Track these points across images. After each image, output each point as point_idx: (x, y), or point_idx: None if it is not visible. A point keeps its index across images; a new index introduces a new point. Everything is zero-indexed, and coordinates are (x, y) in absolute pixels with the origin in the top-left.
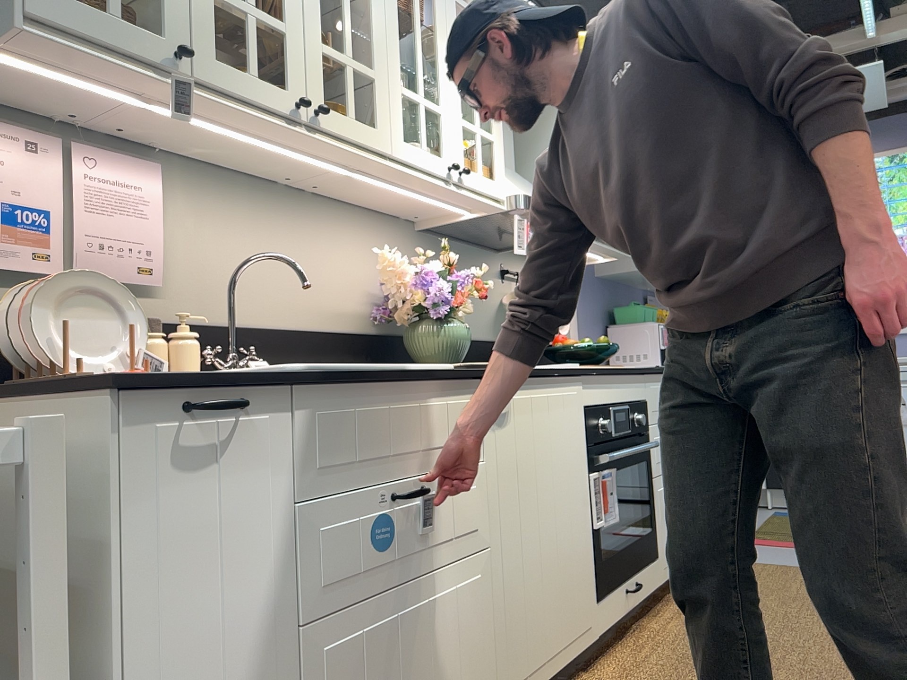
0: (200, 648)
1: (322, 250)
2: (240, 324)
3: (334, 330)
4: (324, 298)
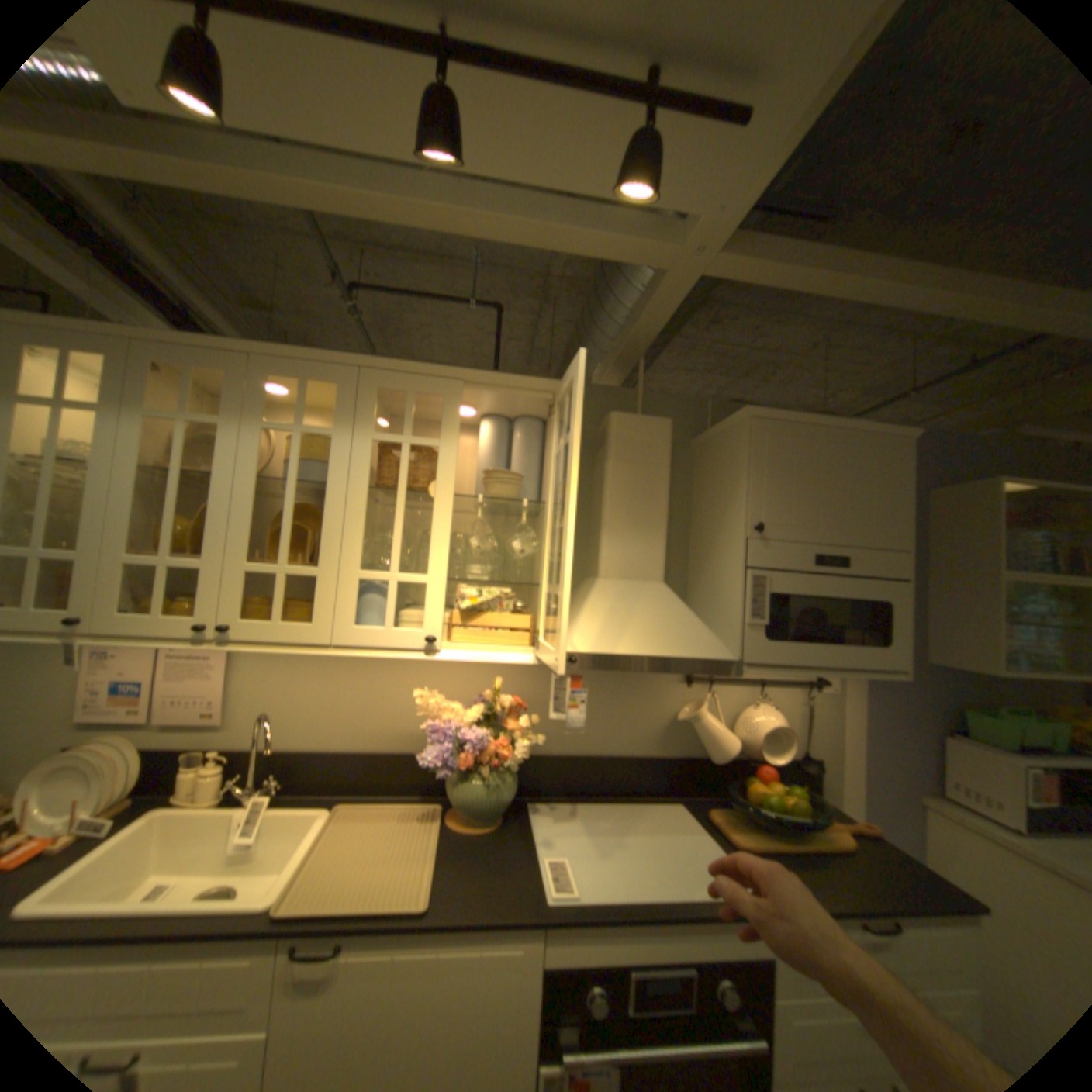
0: None
1: (395, 679)
2: (294, 748)
3: (398, 750)
4: (391, 722)
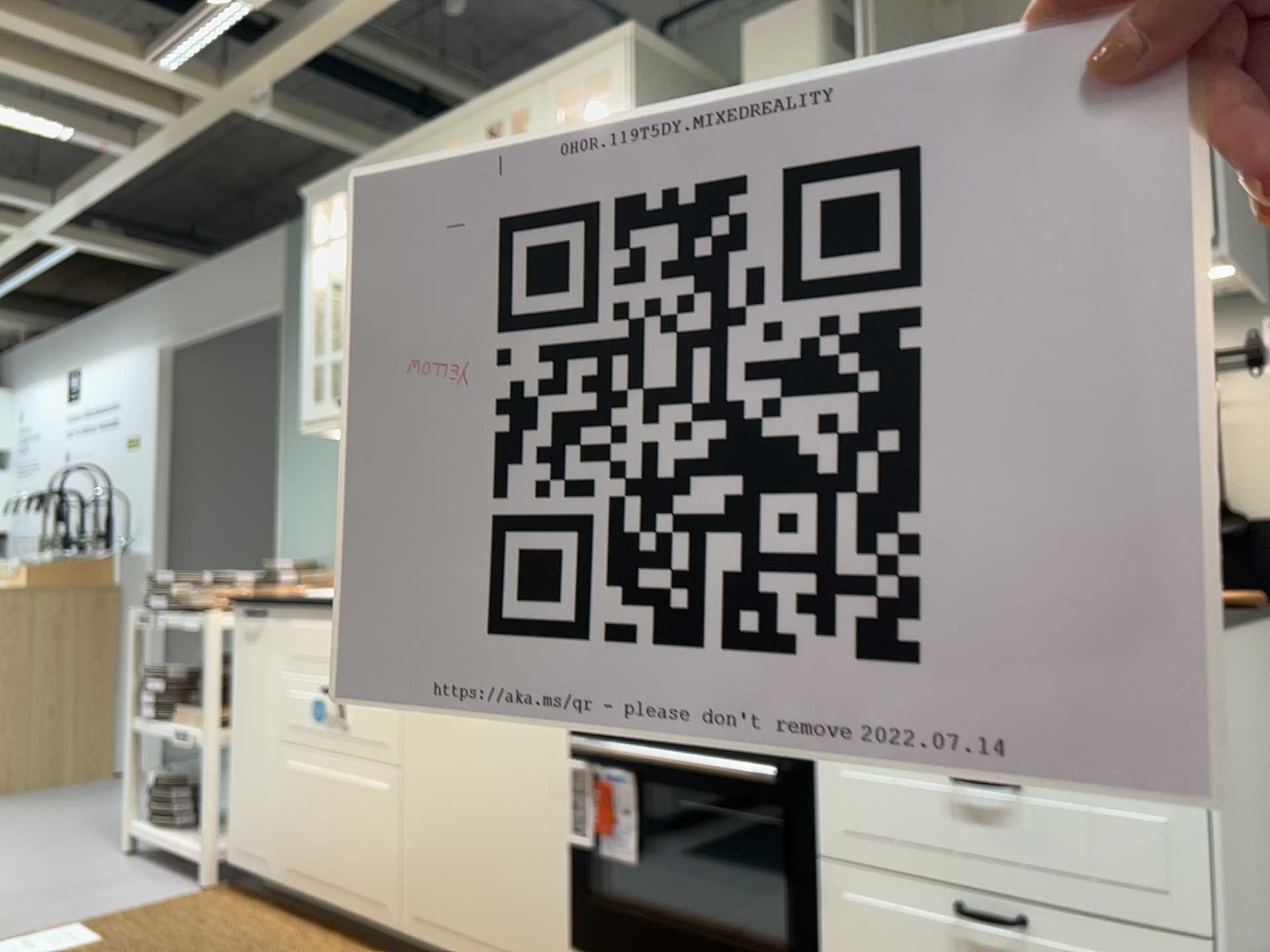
0: (249, 727)
1: None
2: None
3: None
4: None
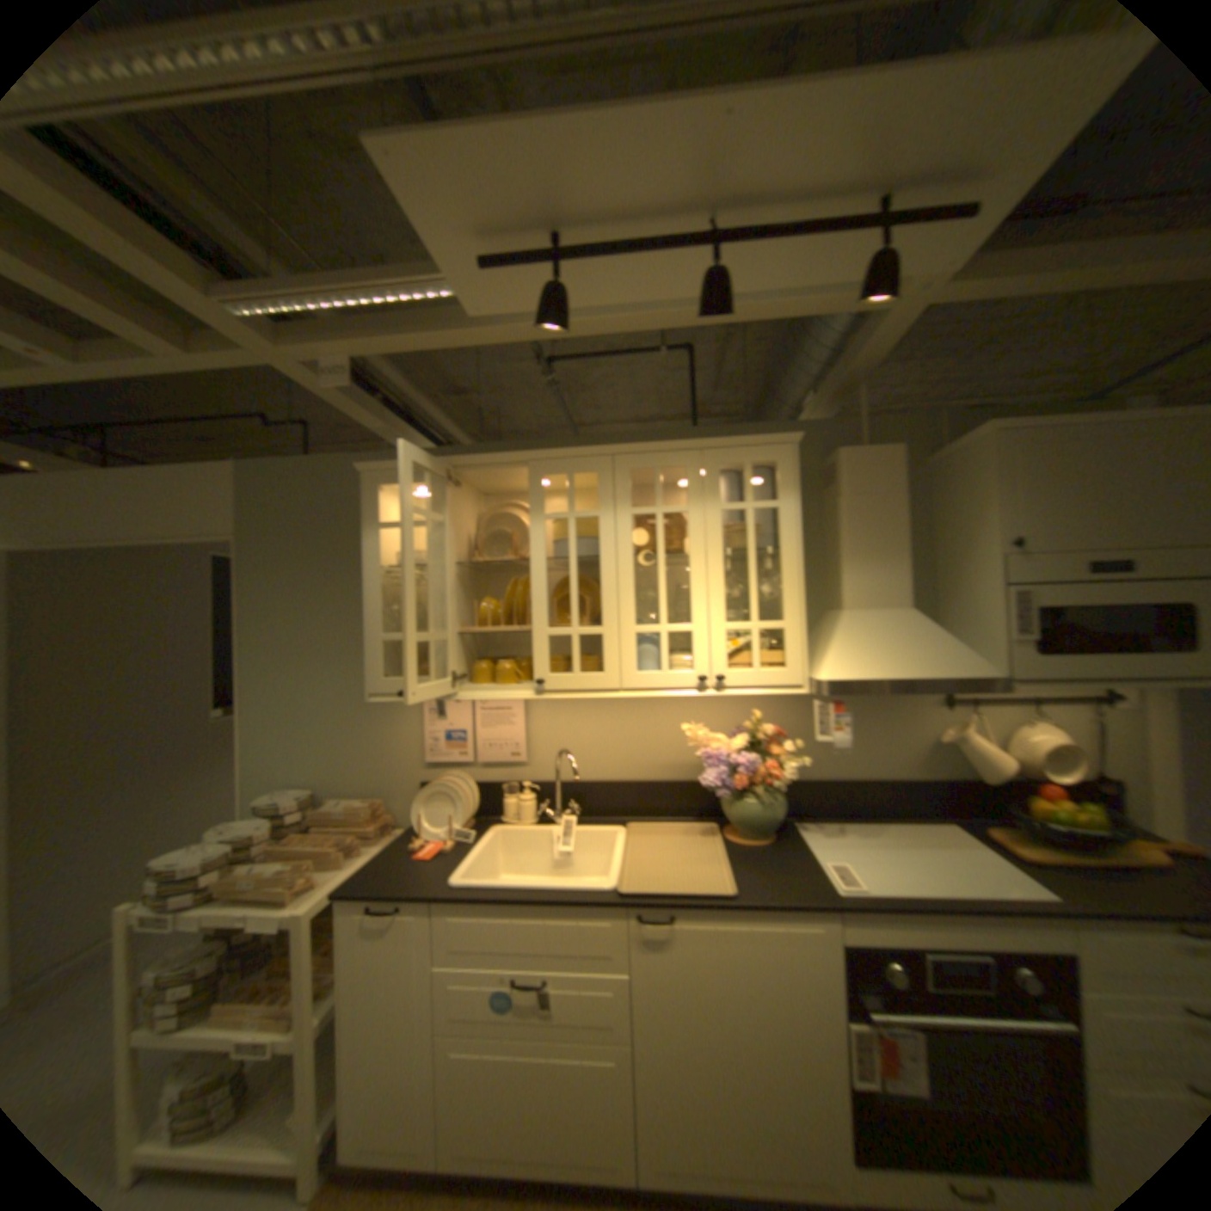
0: (378, 1027)
1: (661, 720)
2: (586, 781)
3: (672, 781)
4: (662, 757)
